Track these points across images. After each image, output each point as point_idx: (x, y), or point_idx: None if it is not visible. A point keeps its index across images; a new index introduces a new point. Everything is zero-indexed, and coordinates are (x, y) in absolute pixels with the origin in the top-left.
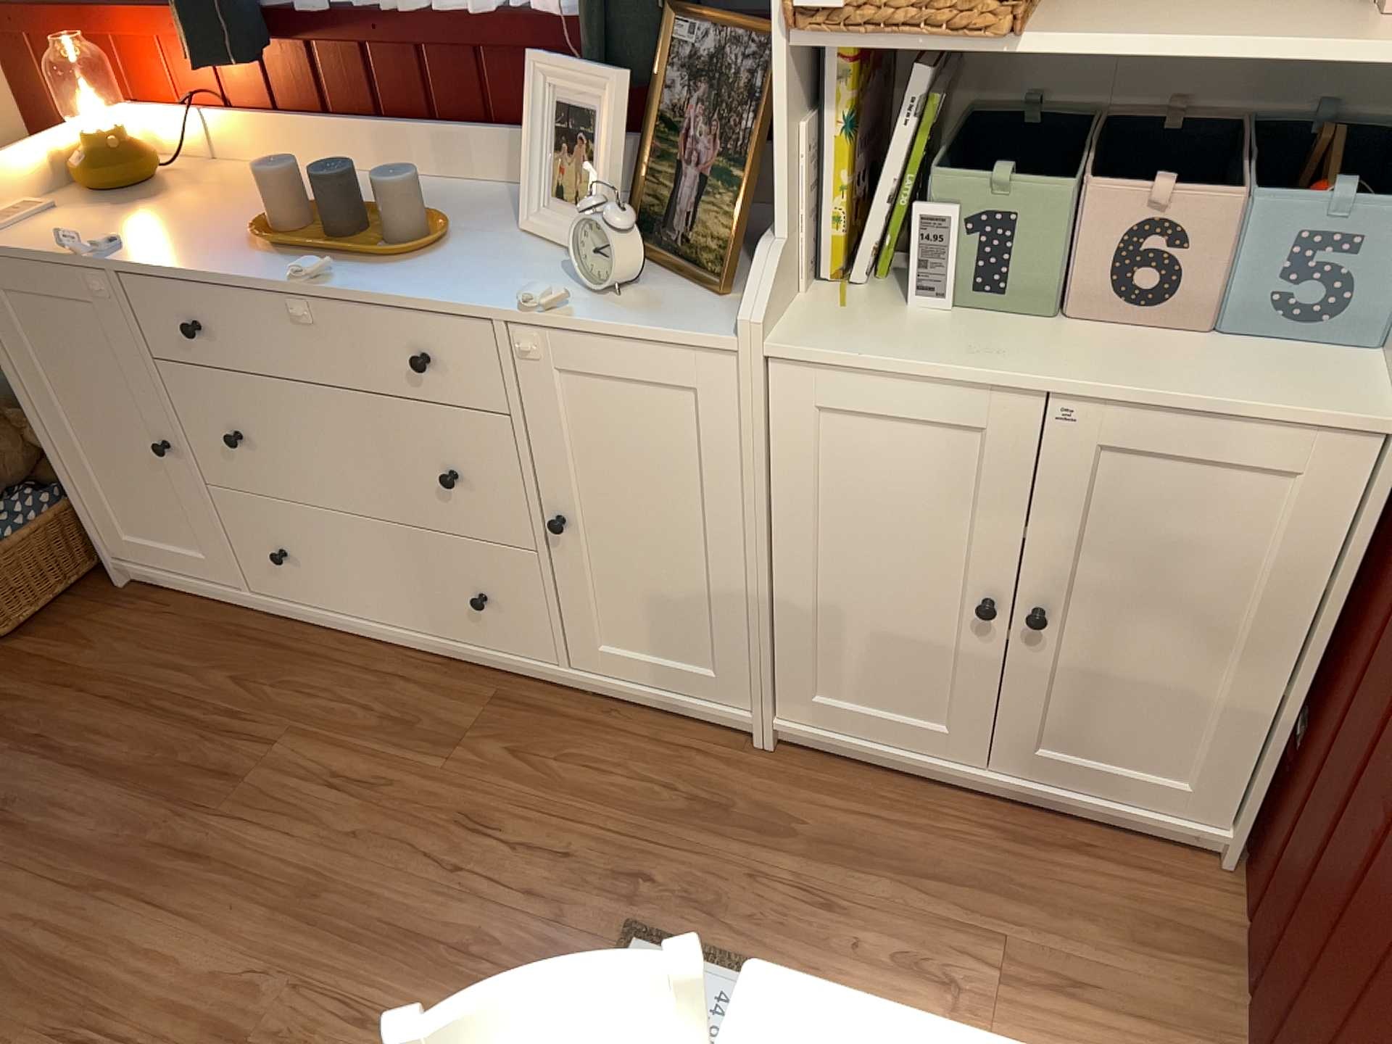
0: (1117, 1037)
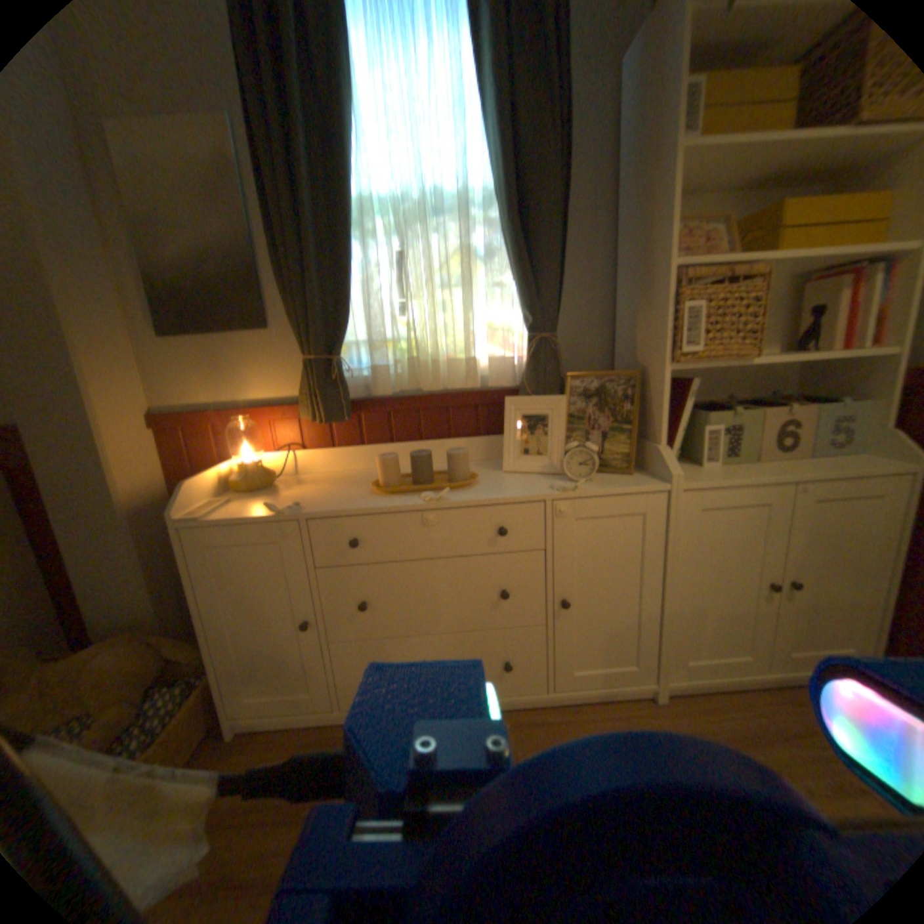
0: None
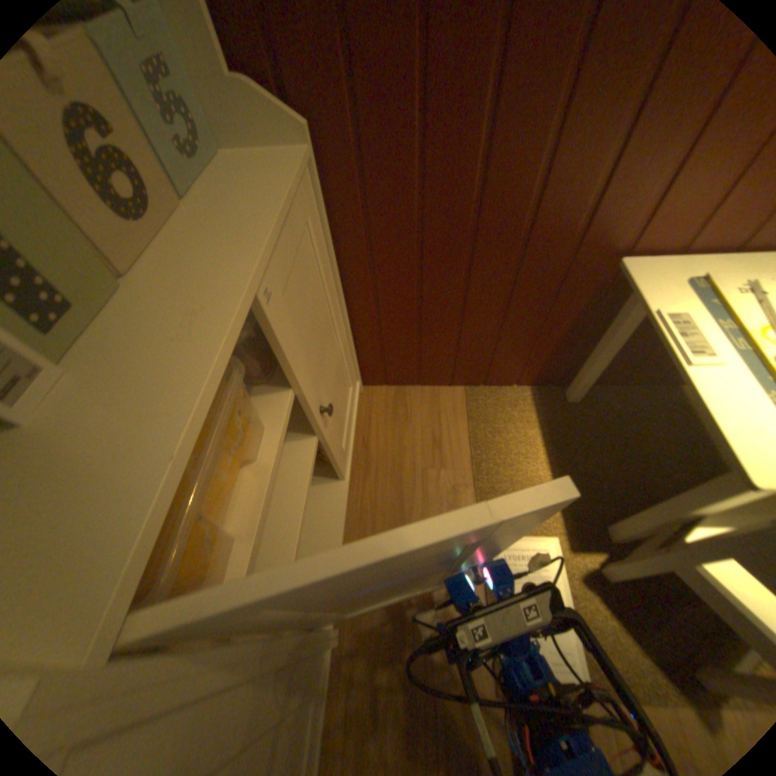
0: (454, 421)
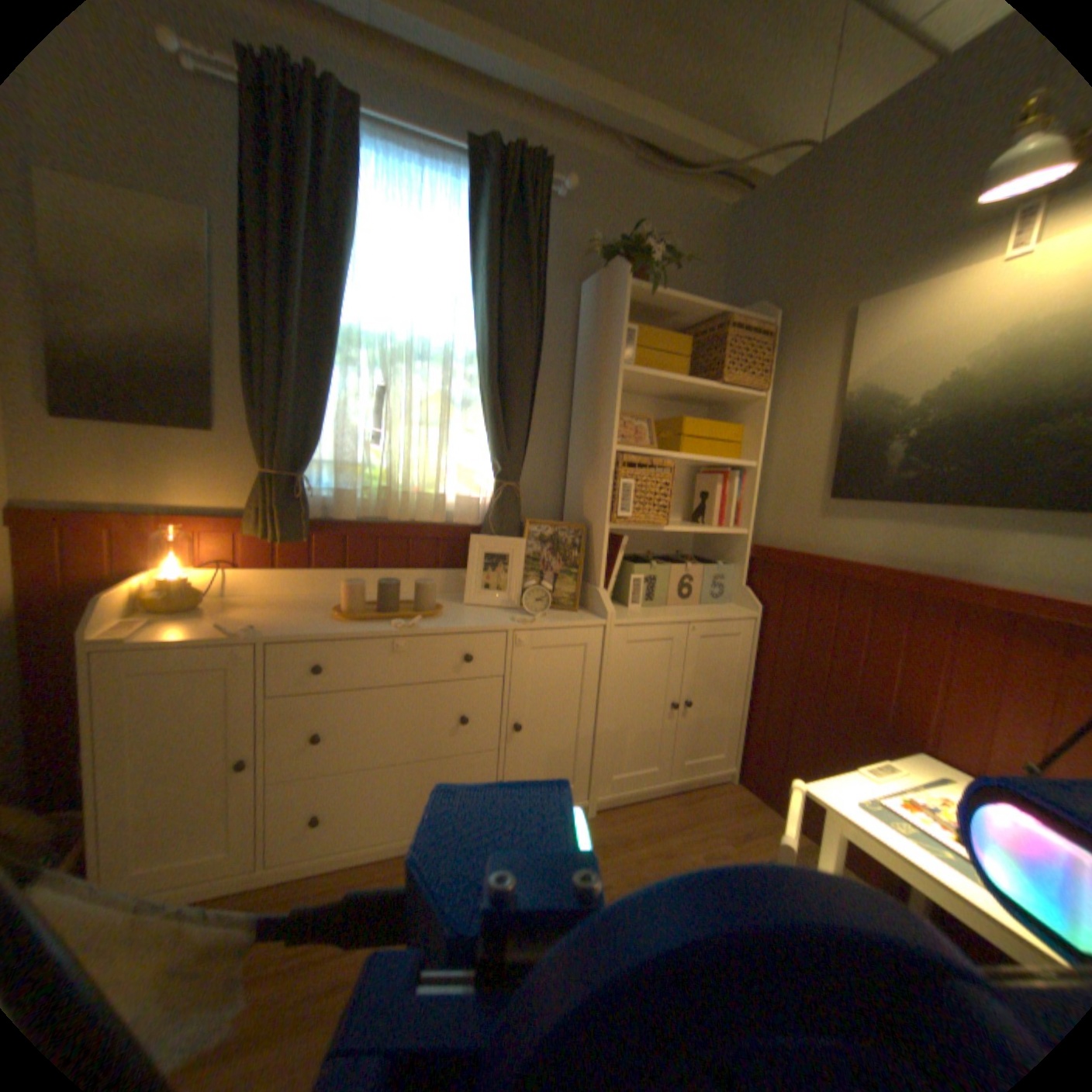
0: (778, 847)
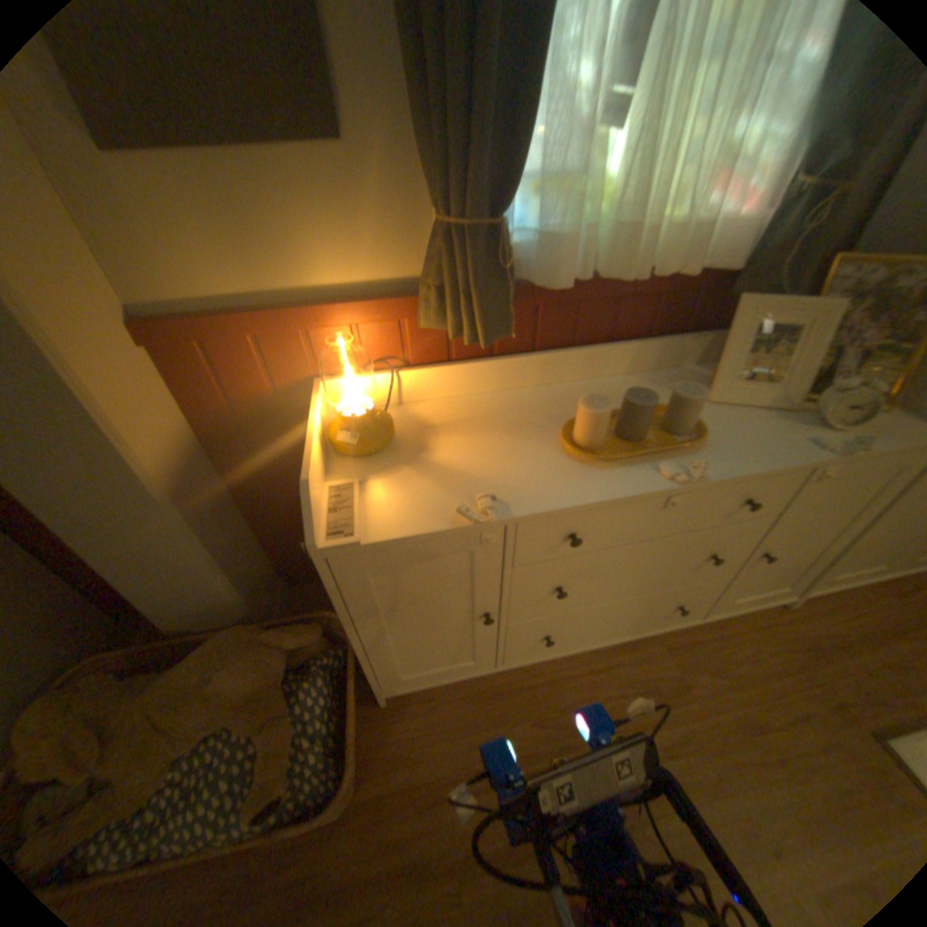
0: None
